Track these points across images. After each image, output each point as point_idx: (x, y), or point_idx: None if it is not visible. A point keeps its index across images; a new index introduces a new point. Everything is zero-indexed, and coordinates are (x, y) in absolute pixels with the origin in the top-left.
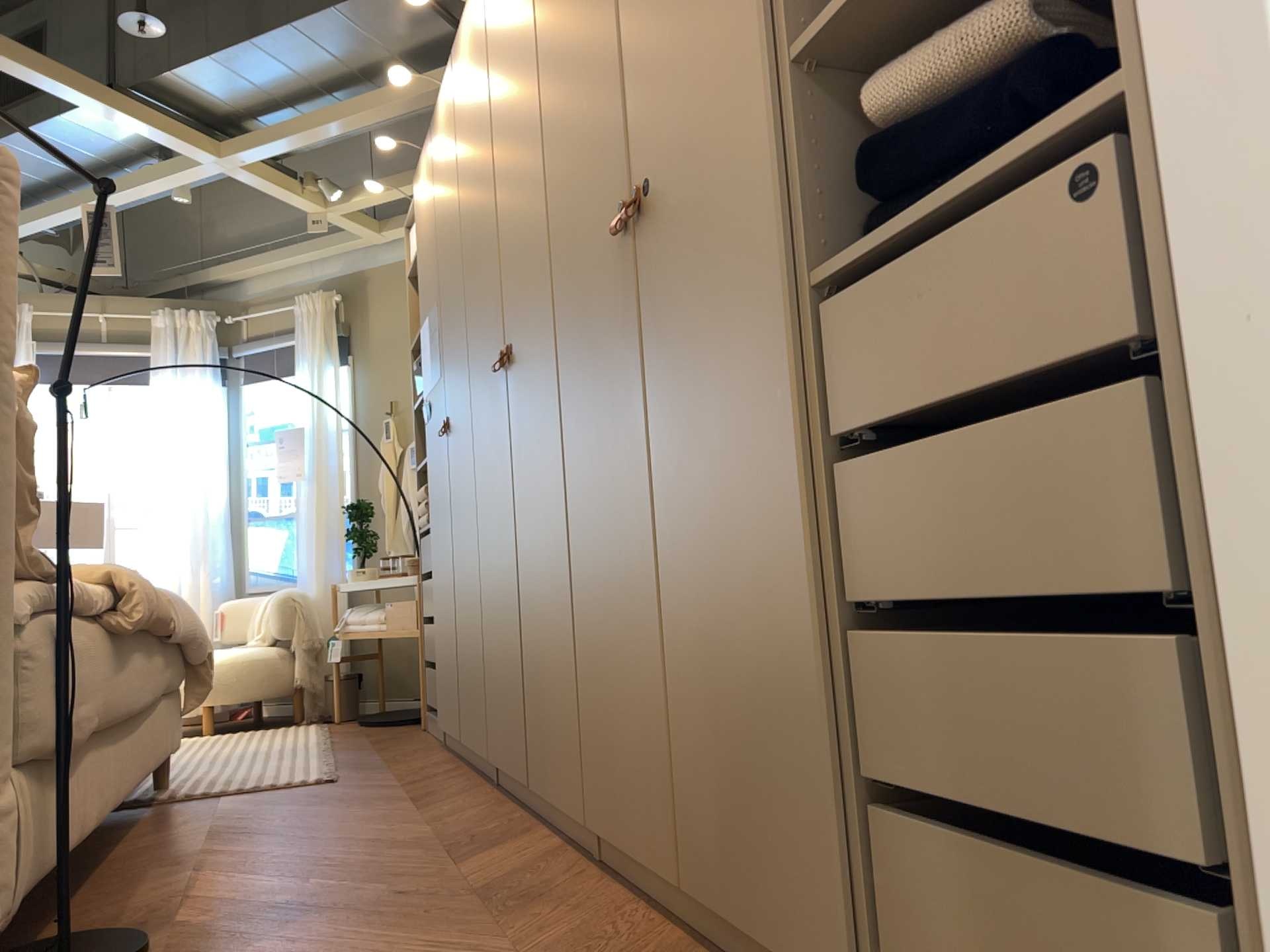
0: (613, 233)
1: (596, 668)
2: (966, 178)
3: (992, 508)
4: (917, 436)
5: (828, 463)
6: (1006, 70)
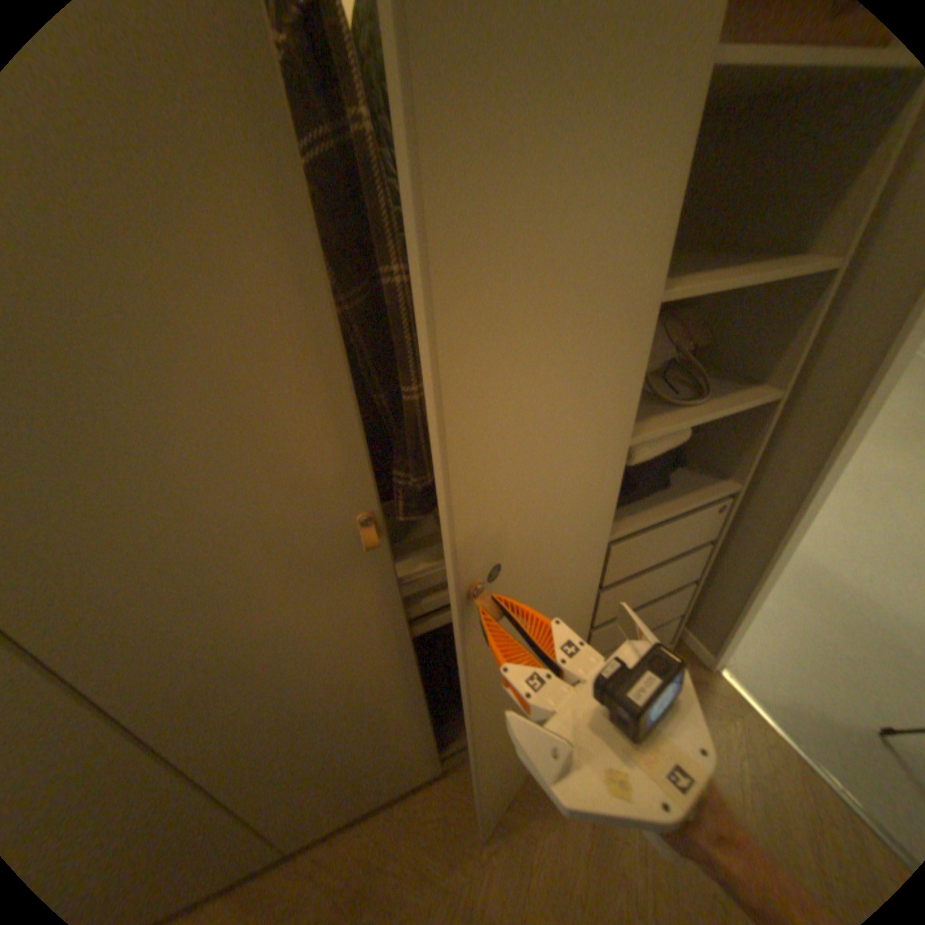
0: (373, 549)
1: (297, 804)
2: (699, 502)
3: (674, 584)
4: (654, 576)
5: (603, 598)
6: (683, 447)
